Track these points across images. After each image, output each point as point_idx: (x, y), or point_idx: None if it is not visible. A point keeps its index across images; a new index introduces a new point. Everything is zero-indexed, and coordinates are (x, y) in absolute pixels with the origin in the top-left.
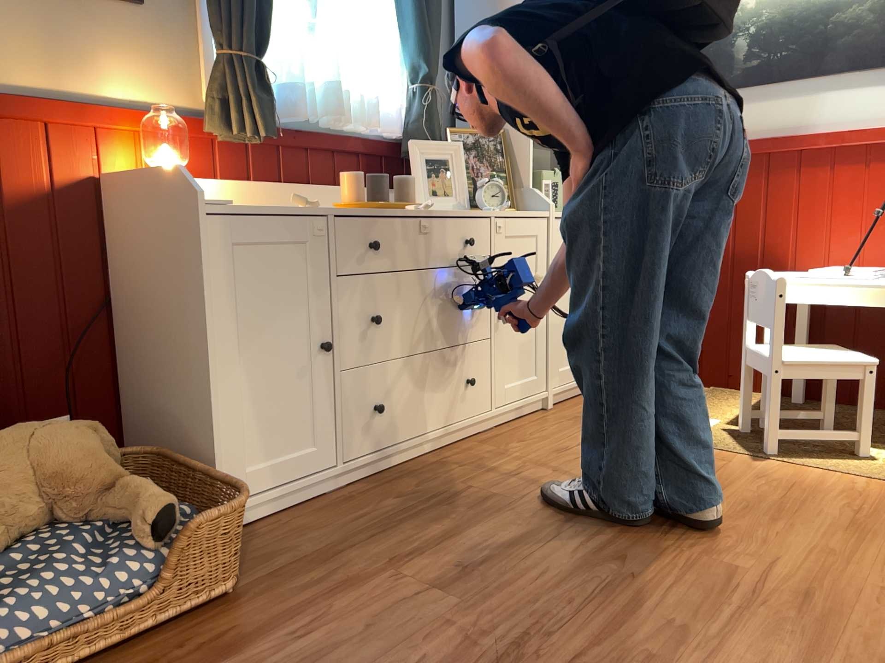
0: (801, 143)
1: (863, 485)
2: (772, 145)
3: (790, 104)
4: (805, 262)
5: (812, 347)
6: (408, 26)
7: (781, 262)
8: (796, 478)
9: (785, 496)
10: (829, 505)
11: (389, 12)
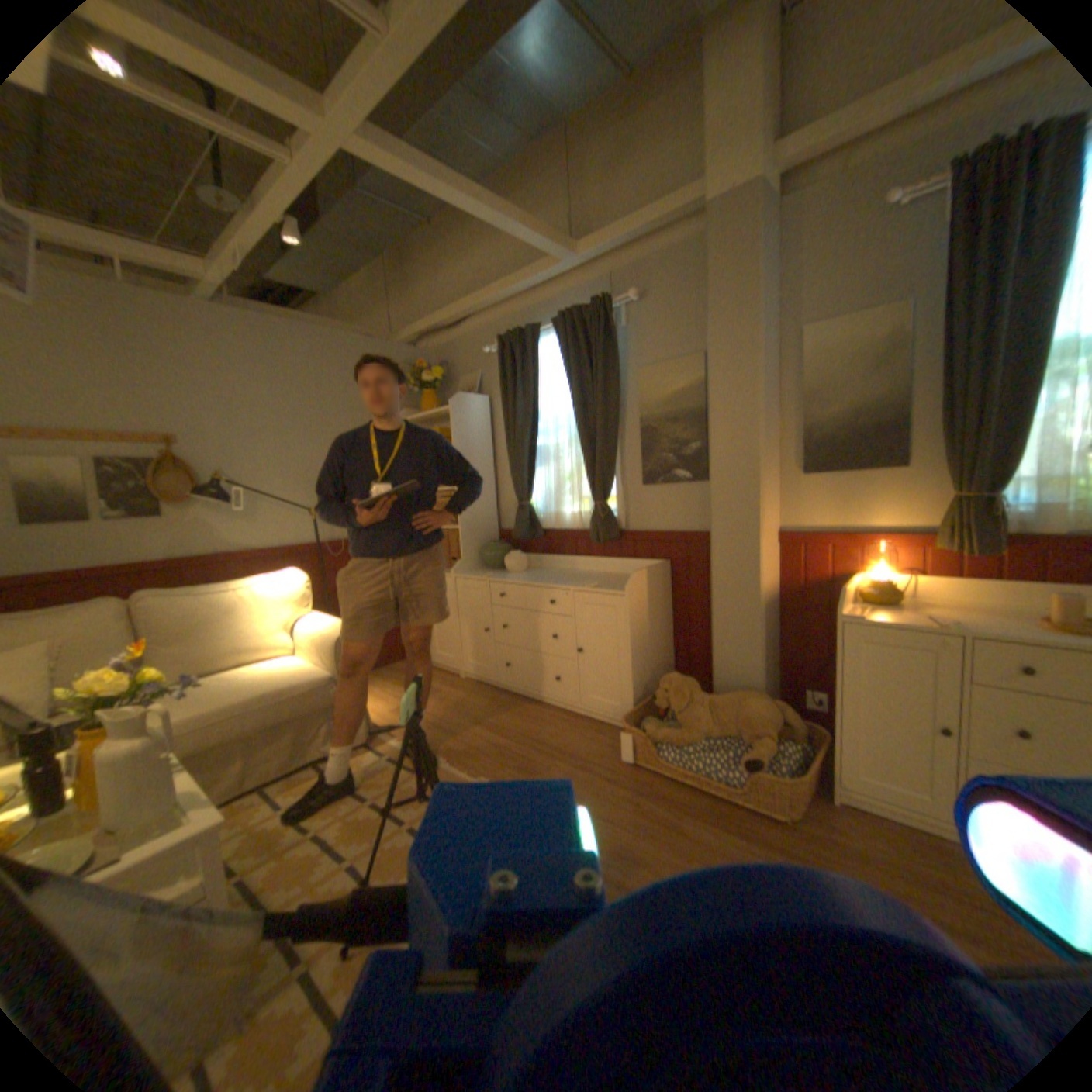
0: None
1: None
2: None
3: None
4: None
5: None
6: None
7: None
8: None
9: None
10: None
11: None
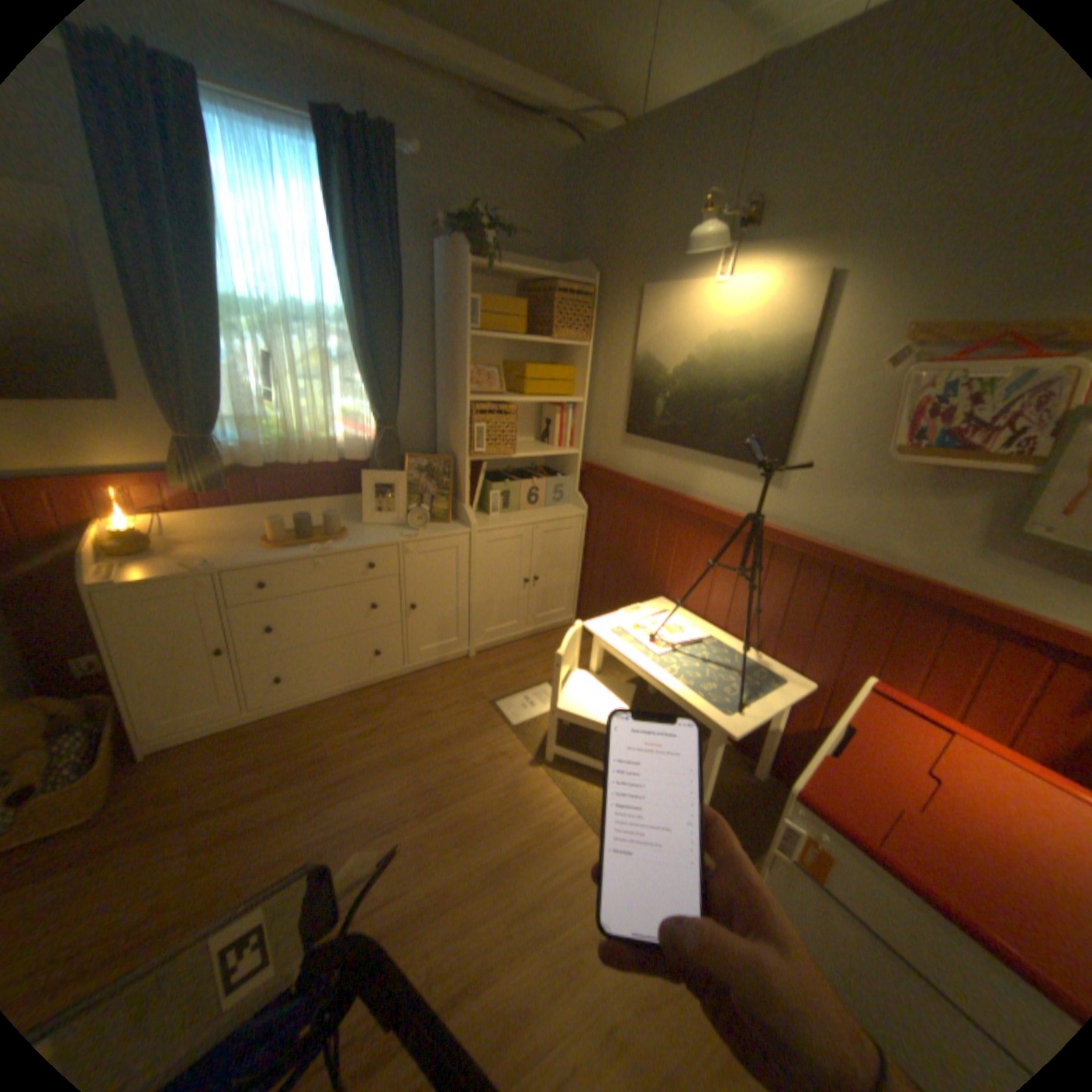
0: (684, 505)
1: (565, 823)
2: (666, 498)
3: (686, 468)
4: (675, 597)
5: (615, 688)
6: (364, 383)
7: (661, 590)
8: (530, 800)
9: (496, 820)
10: (511, 842)
11: (351, 369)
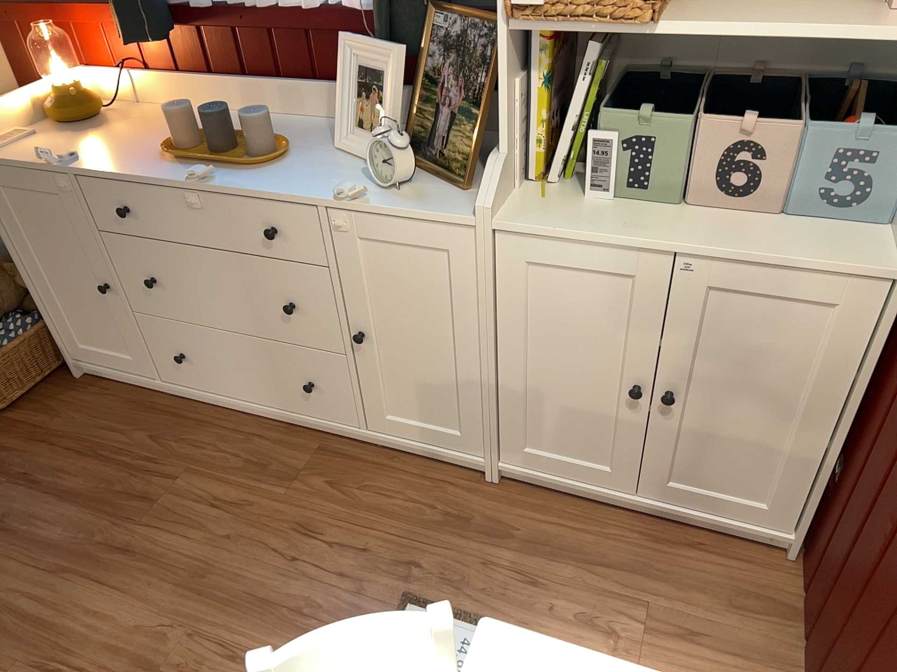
0: None
1: None
2: None
3: None
4: None
5: None
6: None
7: None
8: None
9: None
10: None
11: None
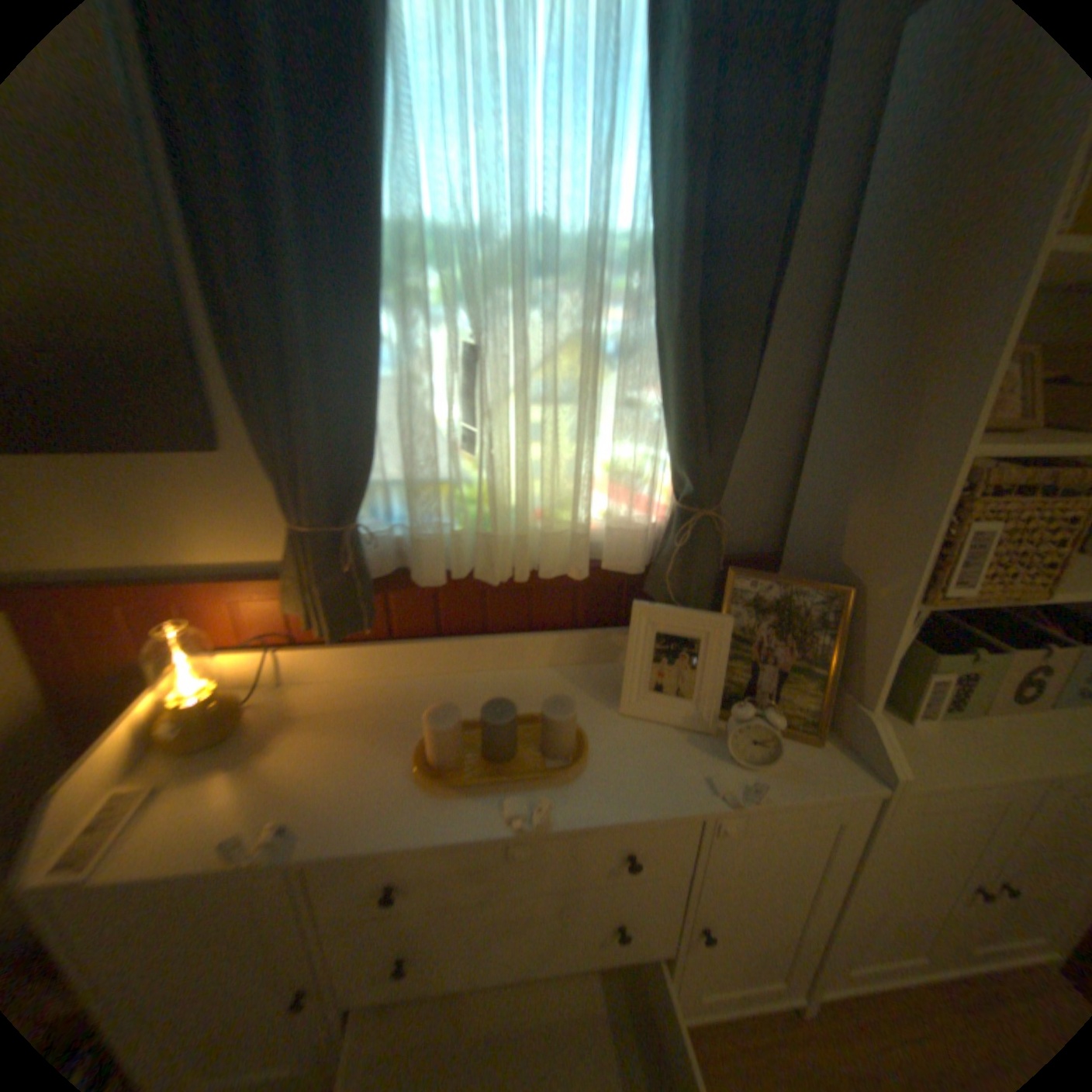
0: None
1: None
2: None
3: None
4: None
5: None
6: (672, 404)
7: None
8: None
9: None
10: None
11: (646, 374)
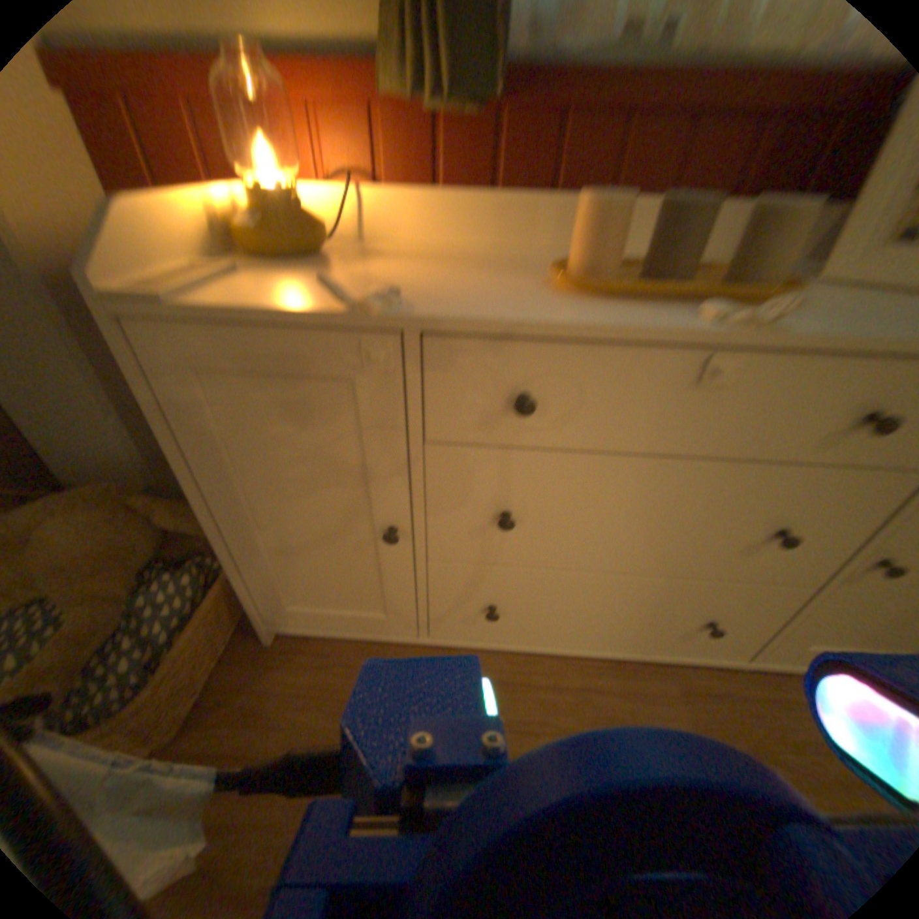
0: None
1: None
2: None
3: None
4: None
5: None
6: None
7: None
8: None
9: None
10: None
11: None
